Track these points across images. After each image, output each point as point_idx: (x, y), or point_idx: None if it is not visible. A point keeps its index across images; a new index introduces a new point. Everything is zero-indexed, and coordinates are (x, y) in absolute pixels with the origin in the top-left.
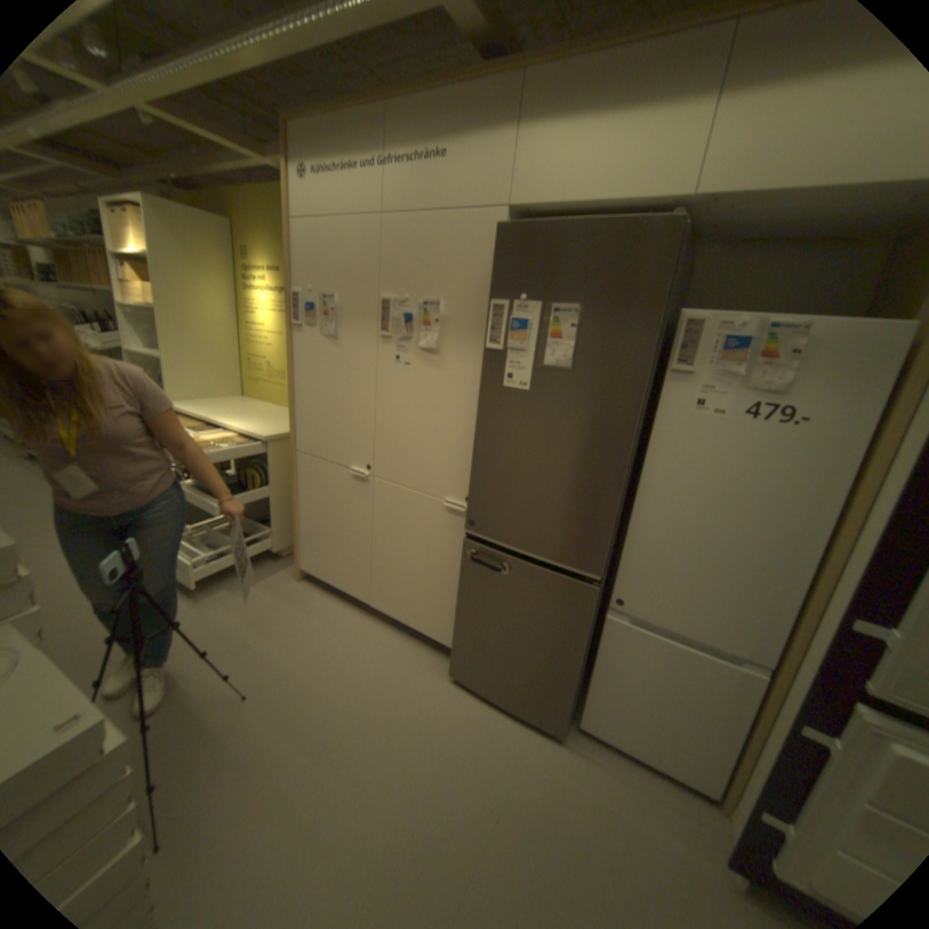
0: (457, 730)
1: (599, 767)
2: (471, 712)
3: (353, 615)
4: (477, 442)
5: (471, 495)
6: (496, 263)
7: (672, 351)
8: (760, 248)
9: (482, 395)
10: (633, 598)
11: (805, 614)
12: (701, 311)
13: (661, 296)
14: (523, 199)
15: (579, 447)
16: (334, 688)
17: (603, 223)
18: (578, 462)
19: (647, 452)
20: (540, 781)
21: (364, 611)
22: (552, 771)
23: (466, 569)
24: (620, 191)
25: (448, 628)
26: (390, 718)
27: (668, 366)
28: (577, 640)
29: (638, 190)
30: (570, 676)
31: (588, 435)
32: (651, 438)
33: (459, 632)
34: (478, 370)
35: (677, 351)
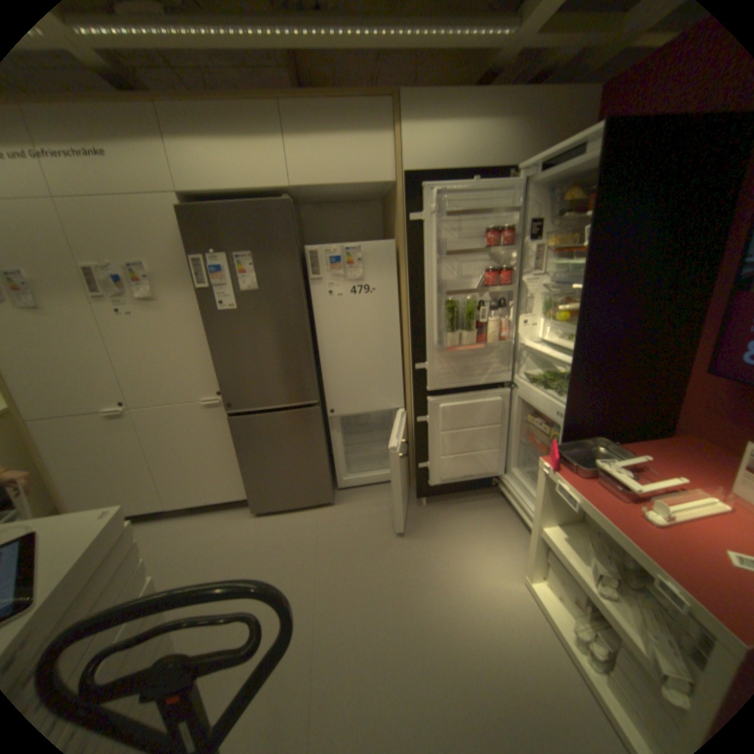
0: (272, 536)
1: (354, 503)
2: (275, 523)
3: (151, 527)
4: (211, 353)
5: (220, 390)
6: (180, 231)
7: (308, 269)
8: (330, 207)
9: (203, 321)
10: (337, 406)
11: (404, 376)
12: (314, 247)
13: (293, 242)
14: (185, 188)
15: (280, 334)
16: (168, 571)
17: (247, 205)
18: (282, 342)
19: (316, 326)
20: (329, 526)
21: (159, 519)
22: (333, 518)
23: (237, 438)
24: (249, 184)
25: (237, 487)
26: (223, 558)
27: (309, 278)
28: (319, 441)
29: (259, 184)
30: (322, 464)
31: (282, 325)
32: (315, 318)
33: (247, 482)
34: (193, 305)
35: (311, 269)
